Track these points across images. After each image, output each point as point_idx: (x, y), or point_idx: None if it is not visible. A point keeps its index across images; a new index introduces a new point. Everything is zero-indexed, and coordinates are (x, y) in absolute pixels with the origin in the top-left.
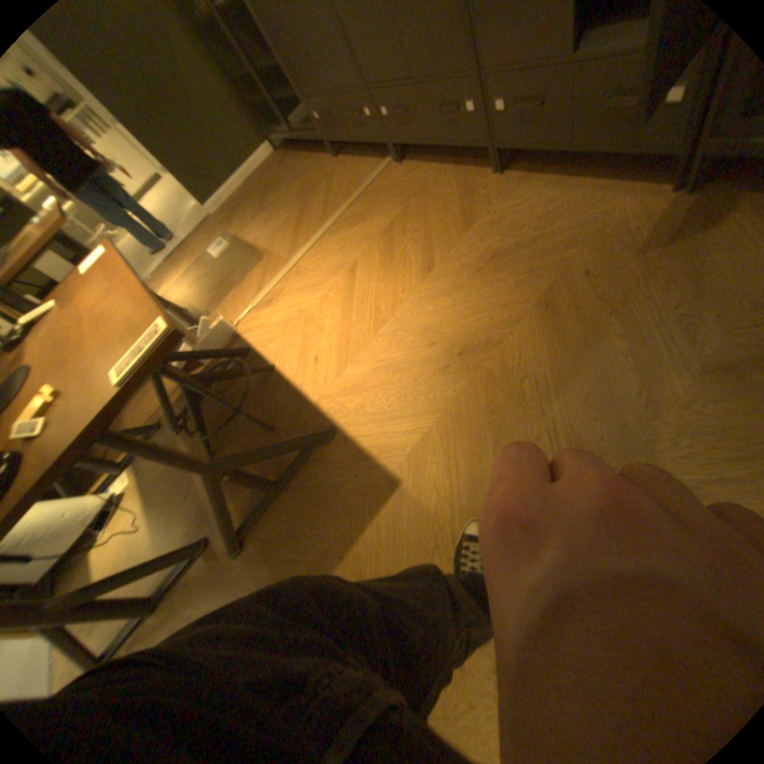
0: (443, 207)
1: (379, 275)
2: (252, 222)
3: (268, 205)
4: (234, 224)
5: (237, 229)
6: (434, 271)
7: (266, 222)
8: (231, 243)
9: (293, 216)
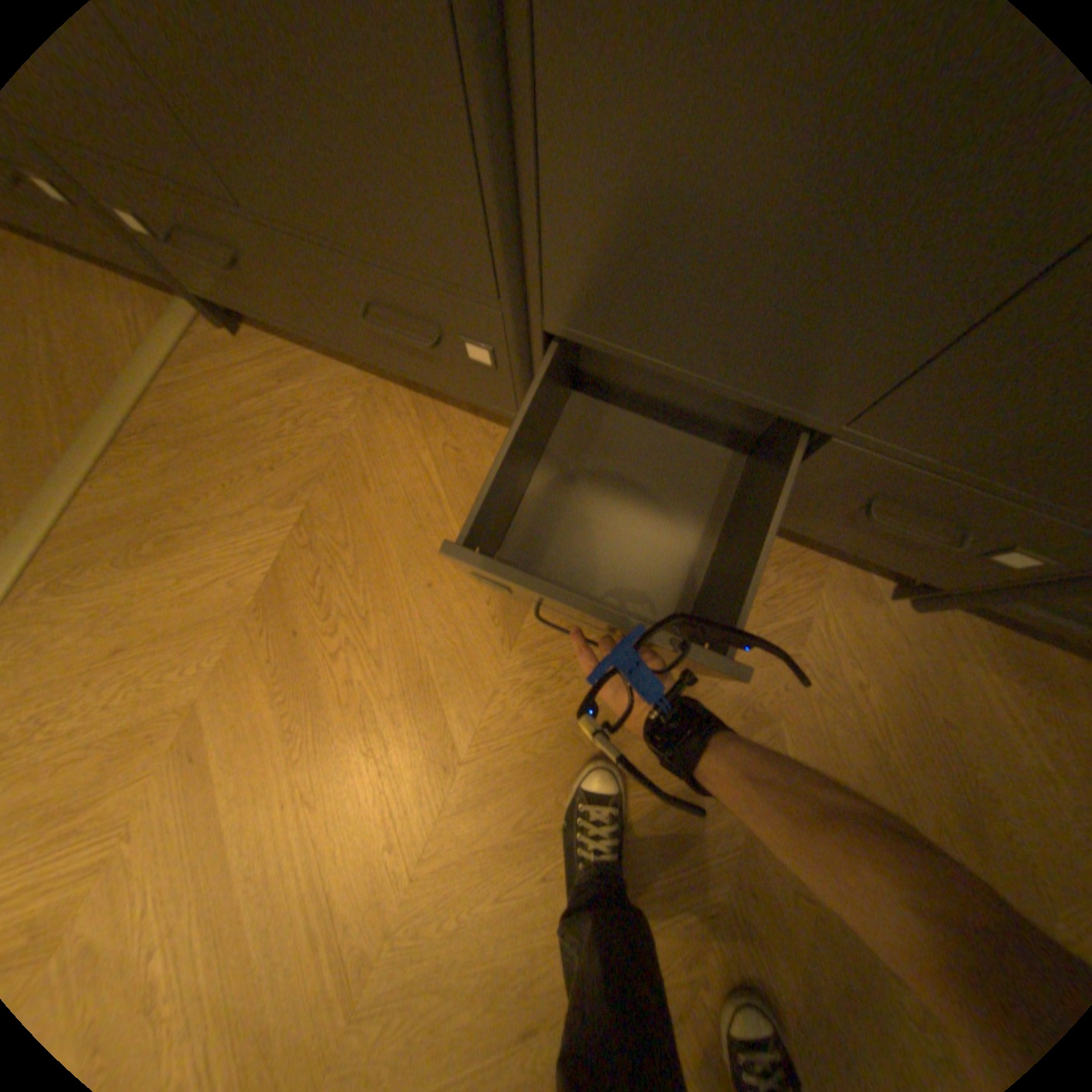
0: (421, 538)
1: (291, 774)
2: None
3: None
4: None
5: None
6: (459, 770)
7: None
8: None
9: None
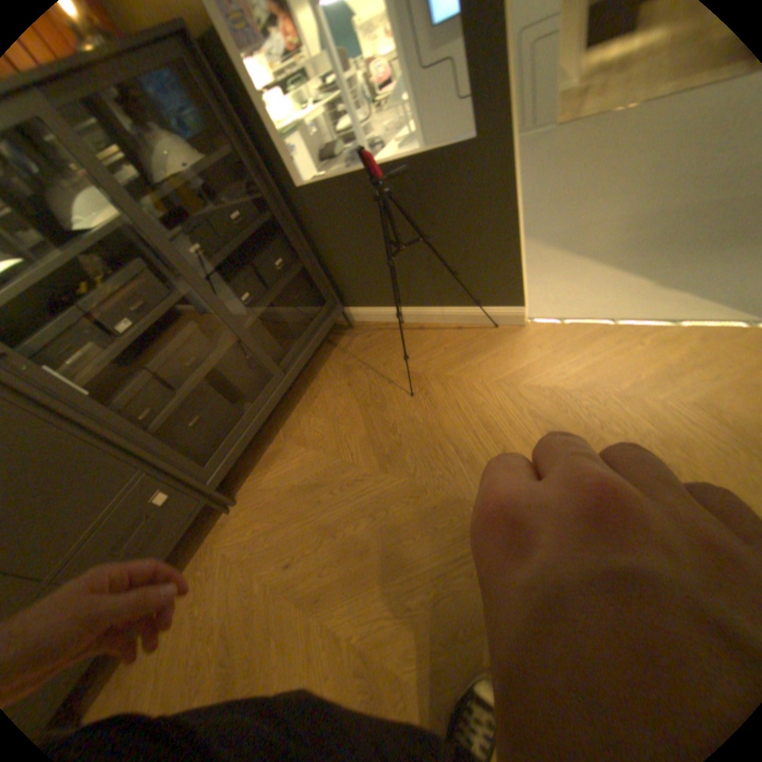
0: None
1: None
2: None
3: None
4: None
5: None
6: None
7: None
8: None
9: None
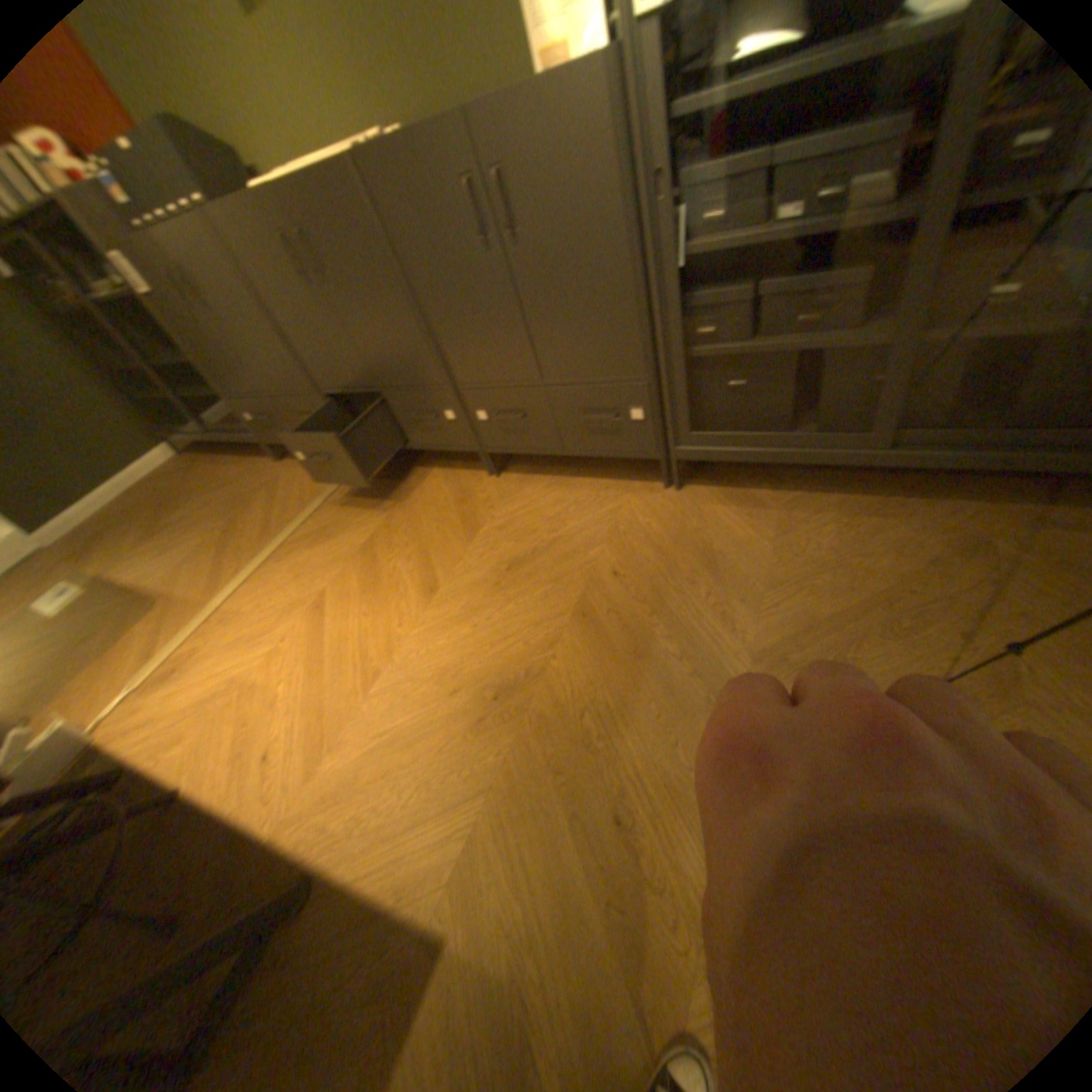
0: (437, 515)
1: (361, 608)
2: (133, 555)
3: (165, 528)
4: (95, 560)
5: (101, 568)
6: (440, 592)
7: (160, 553)
8: (88, 591)
9: (211, 541)
